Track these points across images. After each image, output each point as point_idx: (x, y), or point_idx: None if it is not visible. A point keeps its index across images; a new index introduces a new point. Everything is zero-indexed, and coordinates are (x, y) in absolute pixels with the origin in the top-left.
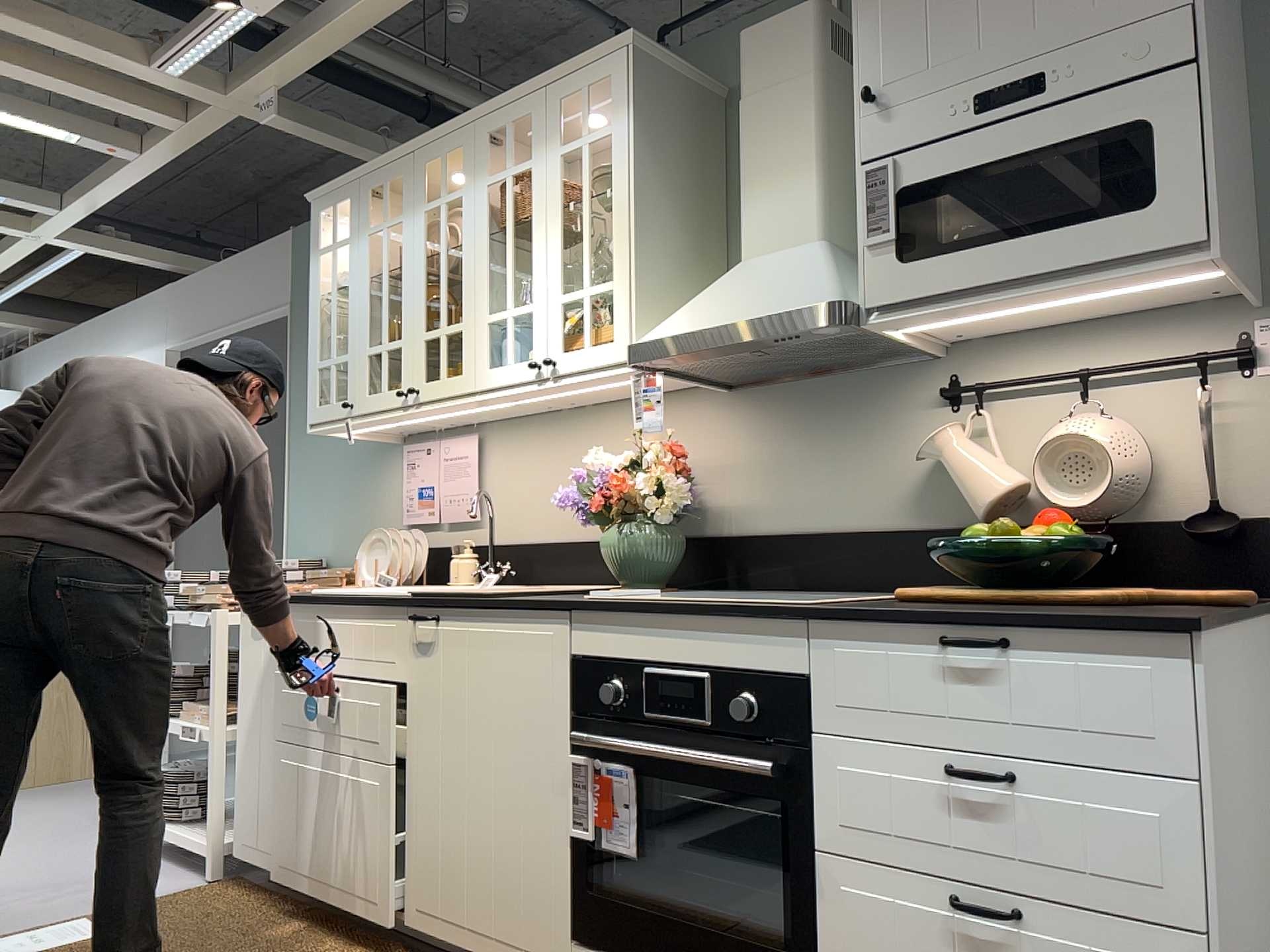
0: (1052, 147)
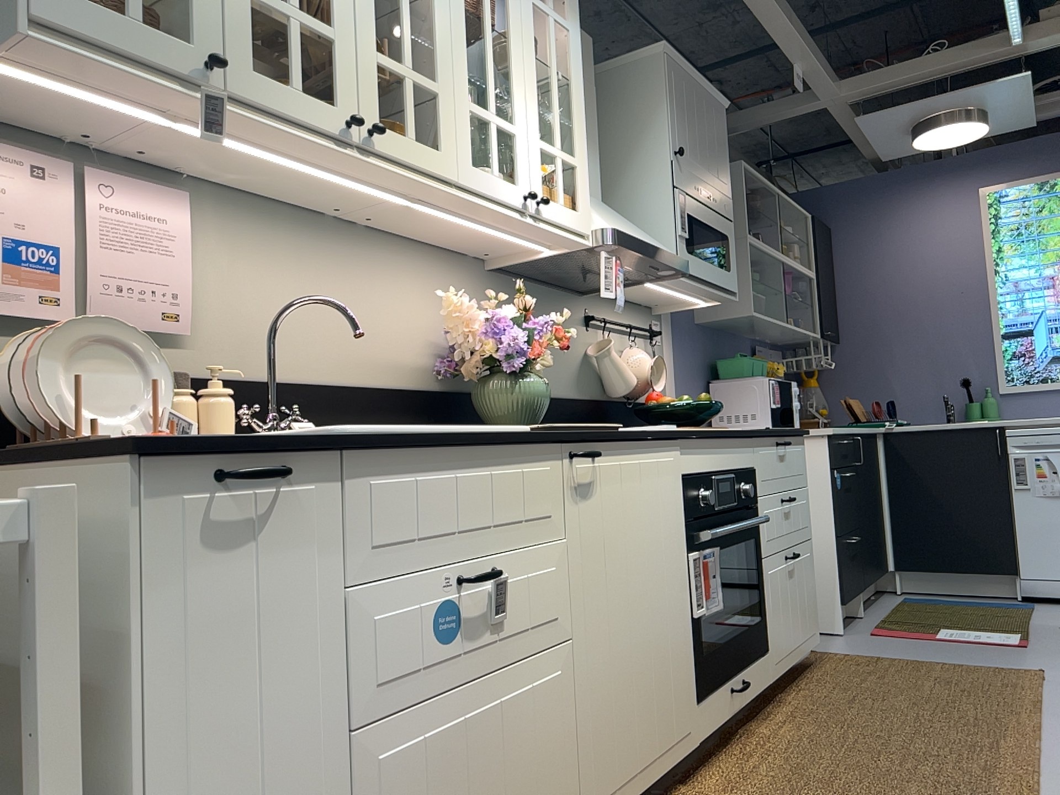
0: (714, 229)
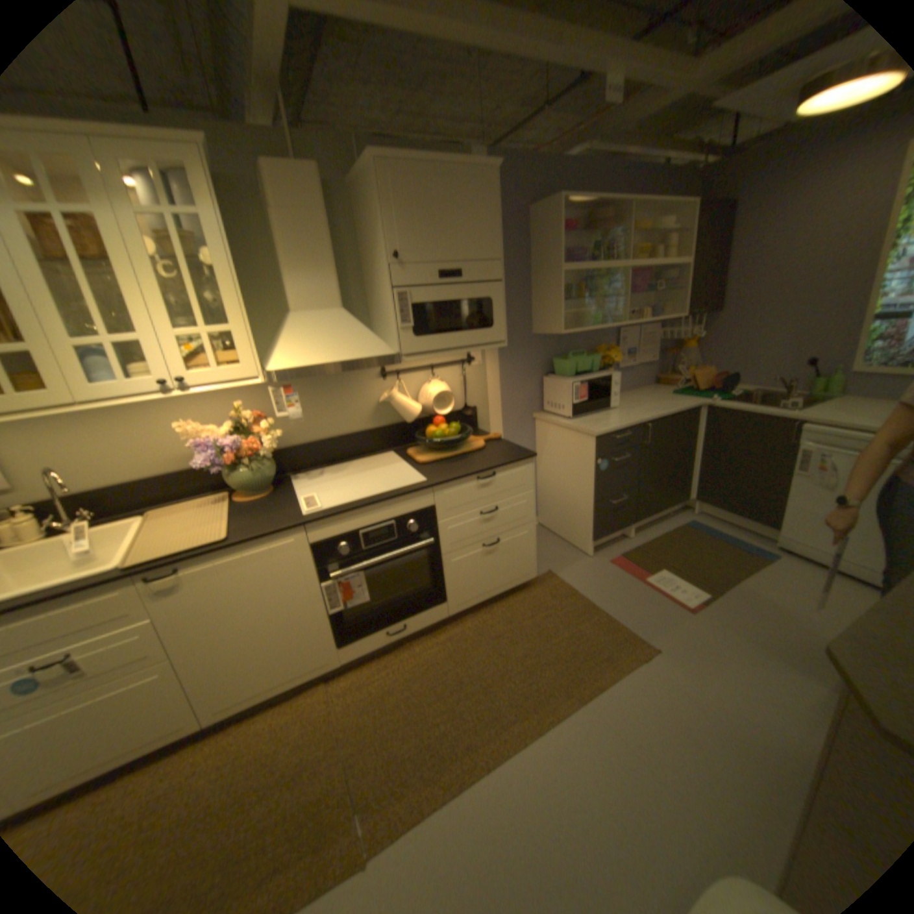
0: (465, 300)
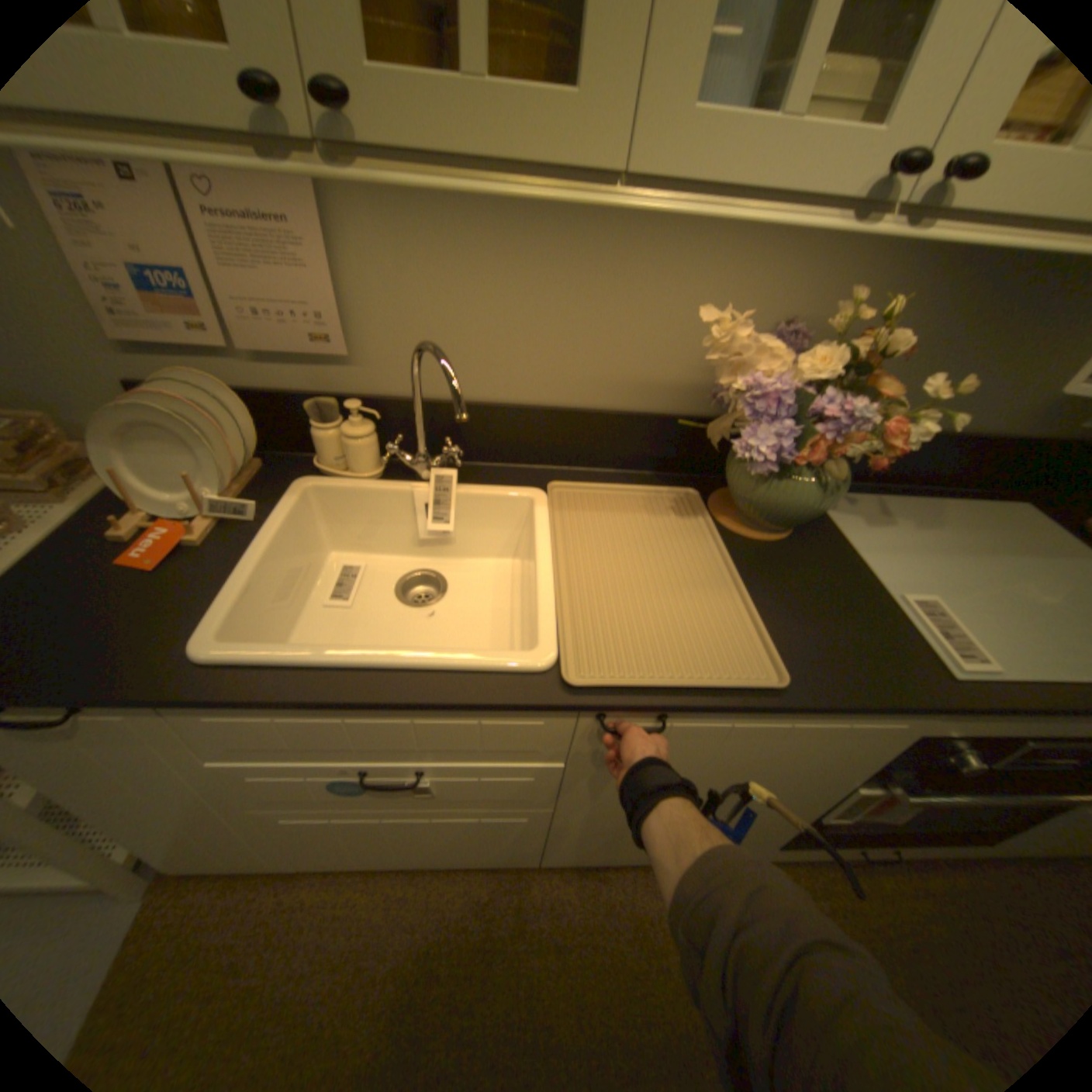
0: None
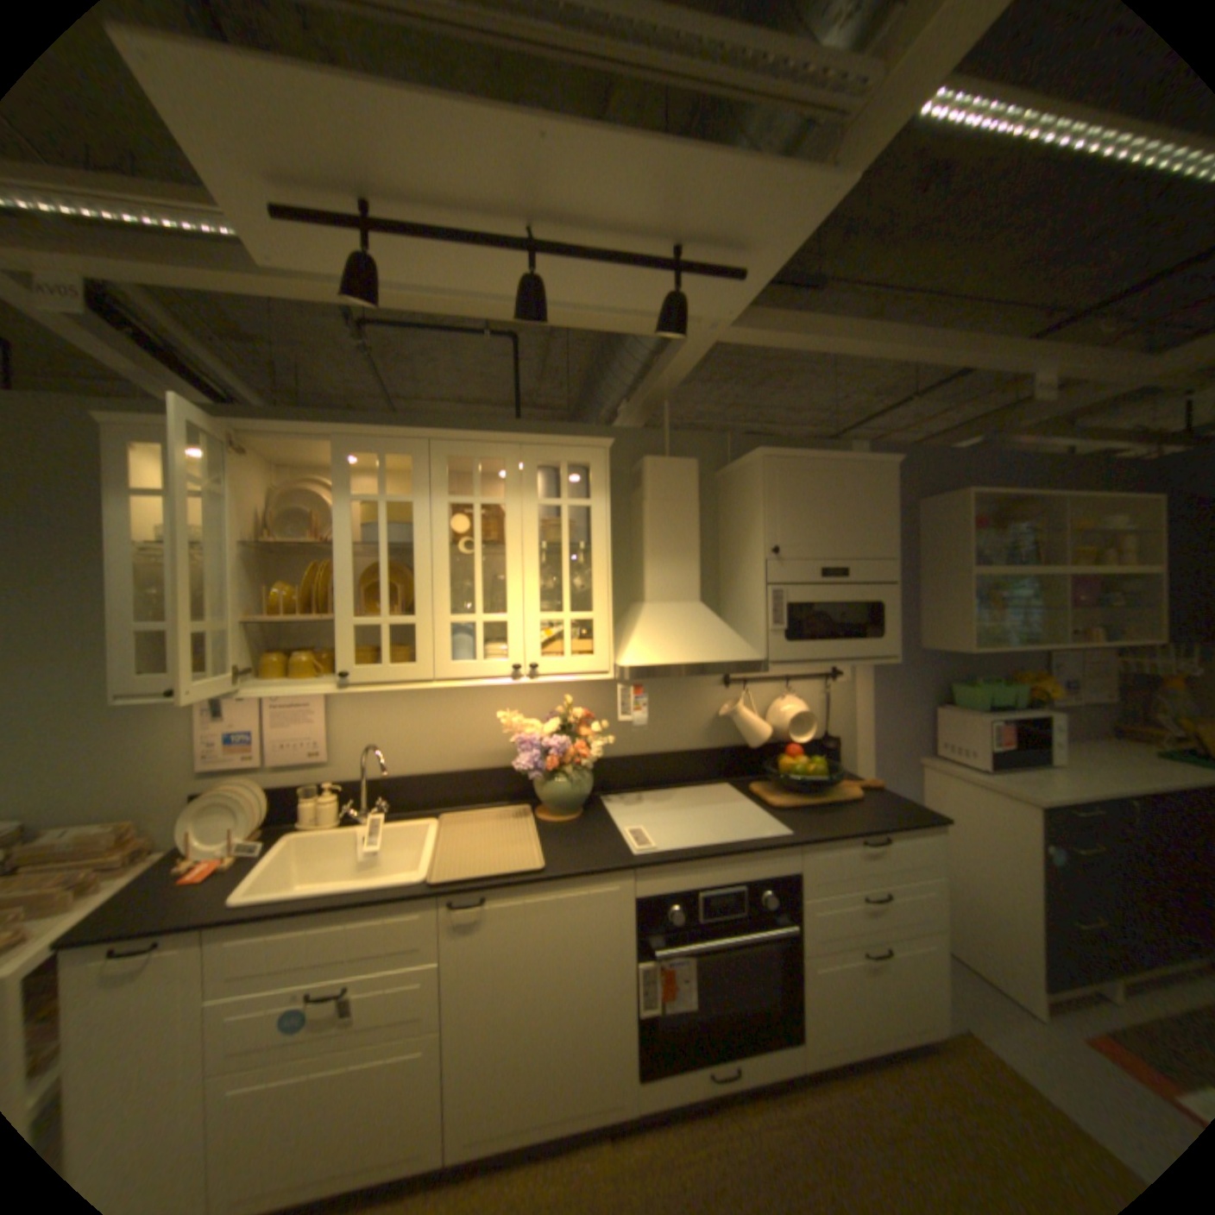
0: (851, 603)
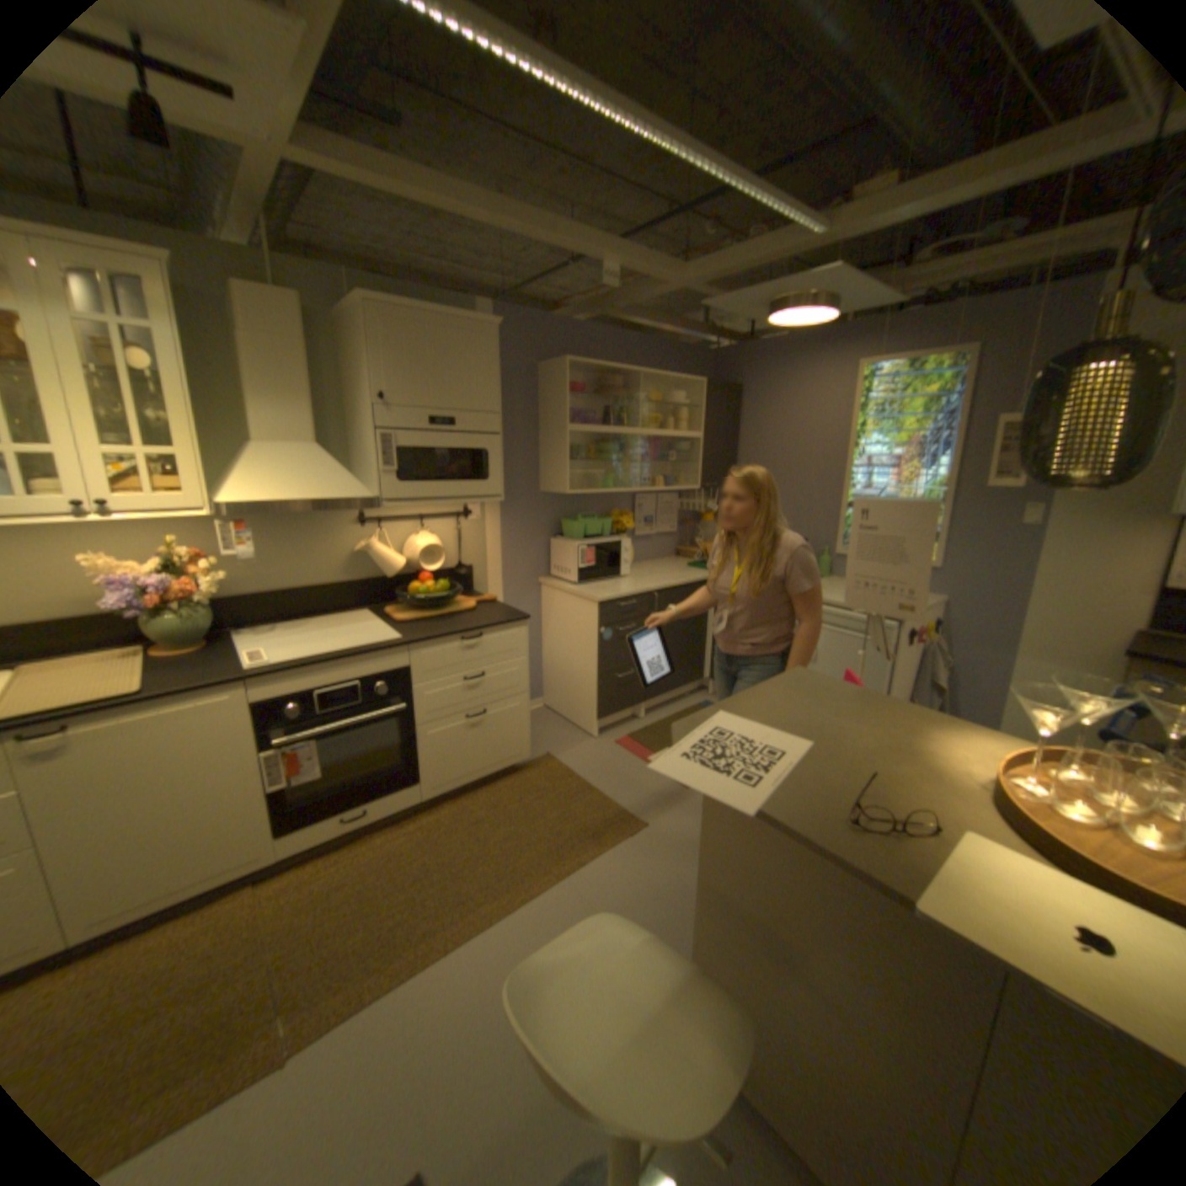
0: (458, 449)
